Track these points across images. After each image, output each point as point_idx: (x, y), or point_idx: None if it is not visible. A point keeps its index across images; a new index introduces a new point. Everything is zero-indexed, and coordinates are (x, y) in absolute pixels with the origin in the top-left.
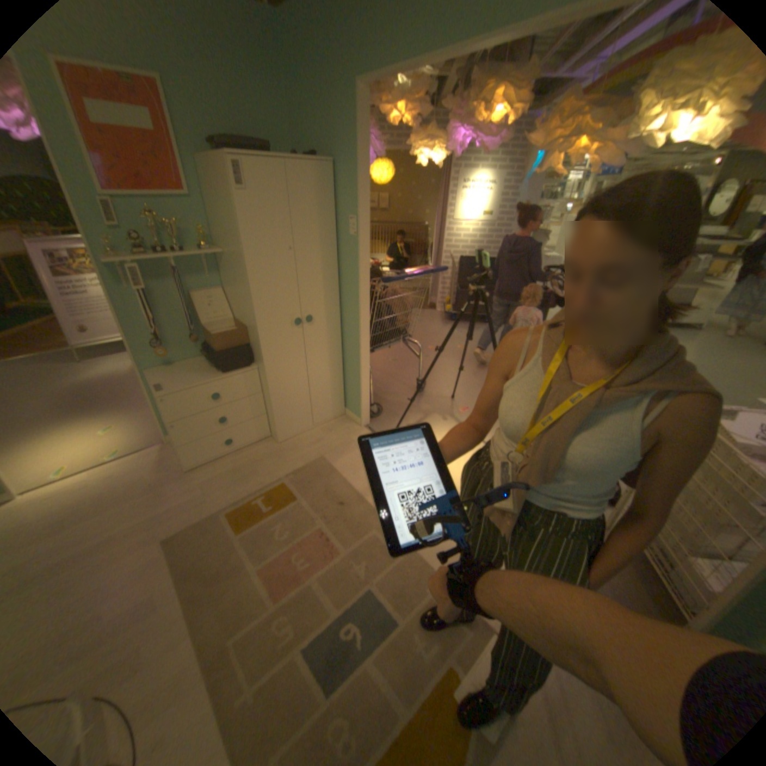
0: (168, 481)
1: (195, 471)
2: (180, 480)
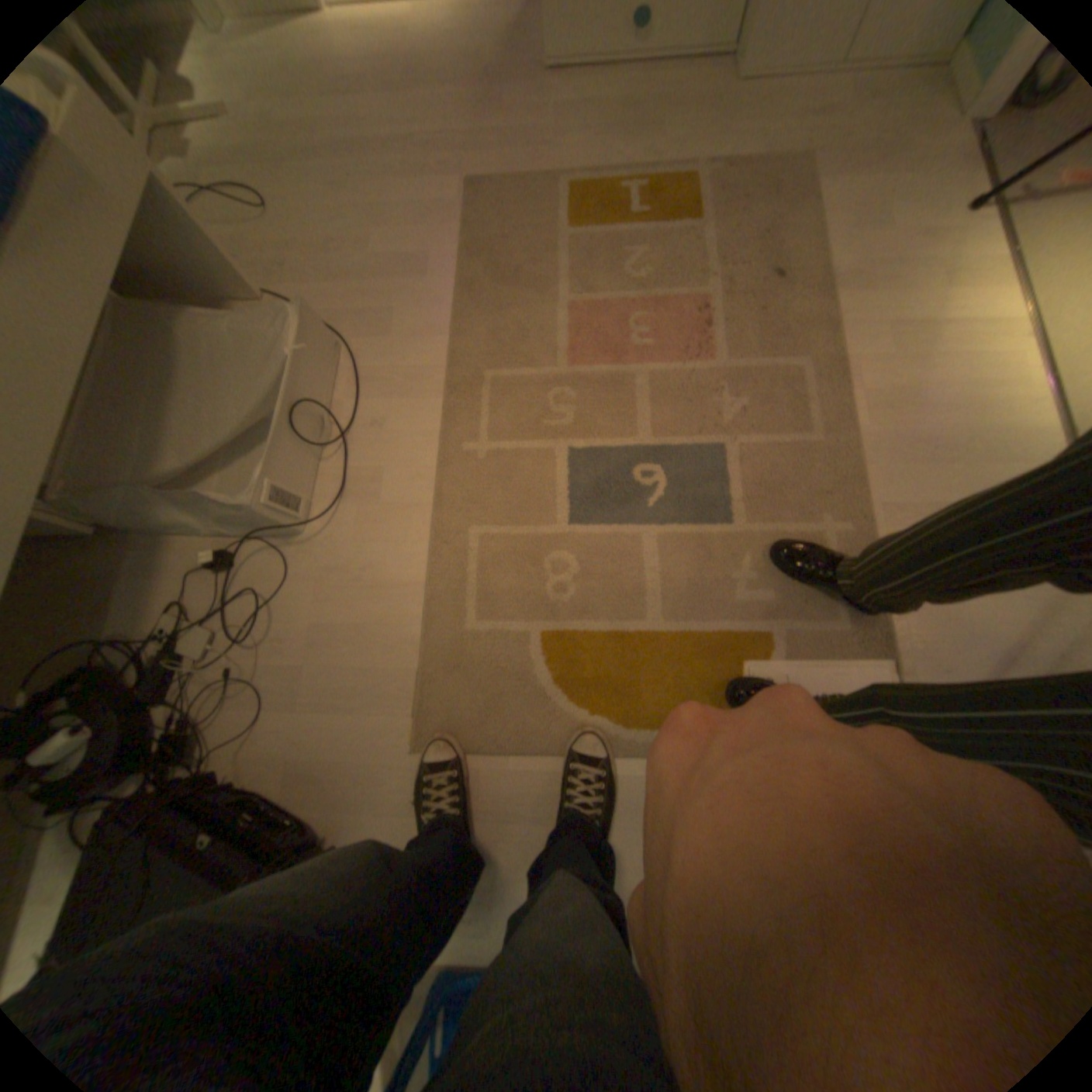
0: (515, 76)
1: (564, 76)
2: (533, 83)
